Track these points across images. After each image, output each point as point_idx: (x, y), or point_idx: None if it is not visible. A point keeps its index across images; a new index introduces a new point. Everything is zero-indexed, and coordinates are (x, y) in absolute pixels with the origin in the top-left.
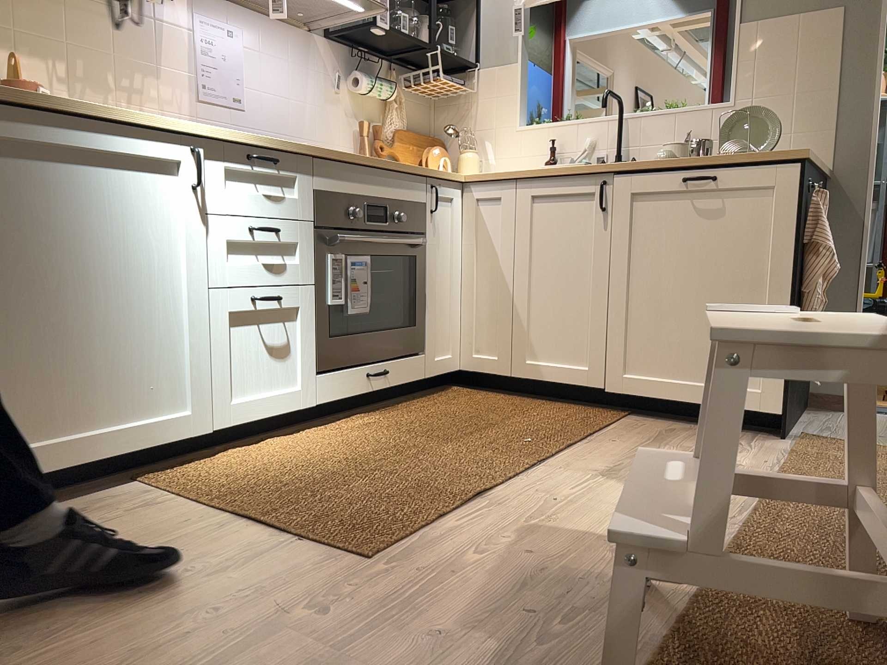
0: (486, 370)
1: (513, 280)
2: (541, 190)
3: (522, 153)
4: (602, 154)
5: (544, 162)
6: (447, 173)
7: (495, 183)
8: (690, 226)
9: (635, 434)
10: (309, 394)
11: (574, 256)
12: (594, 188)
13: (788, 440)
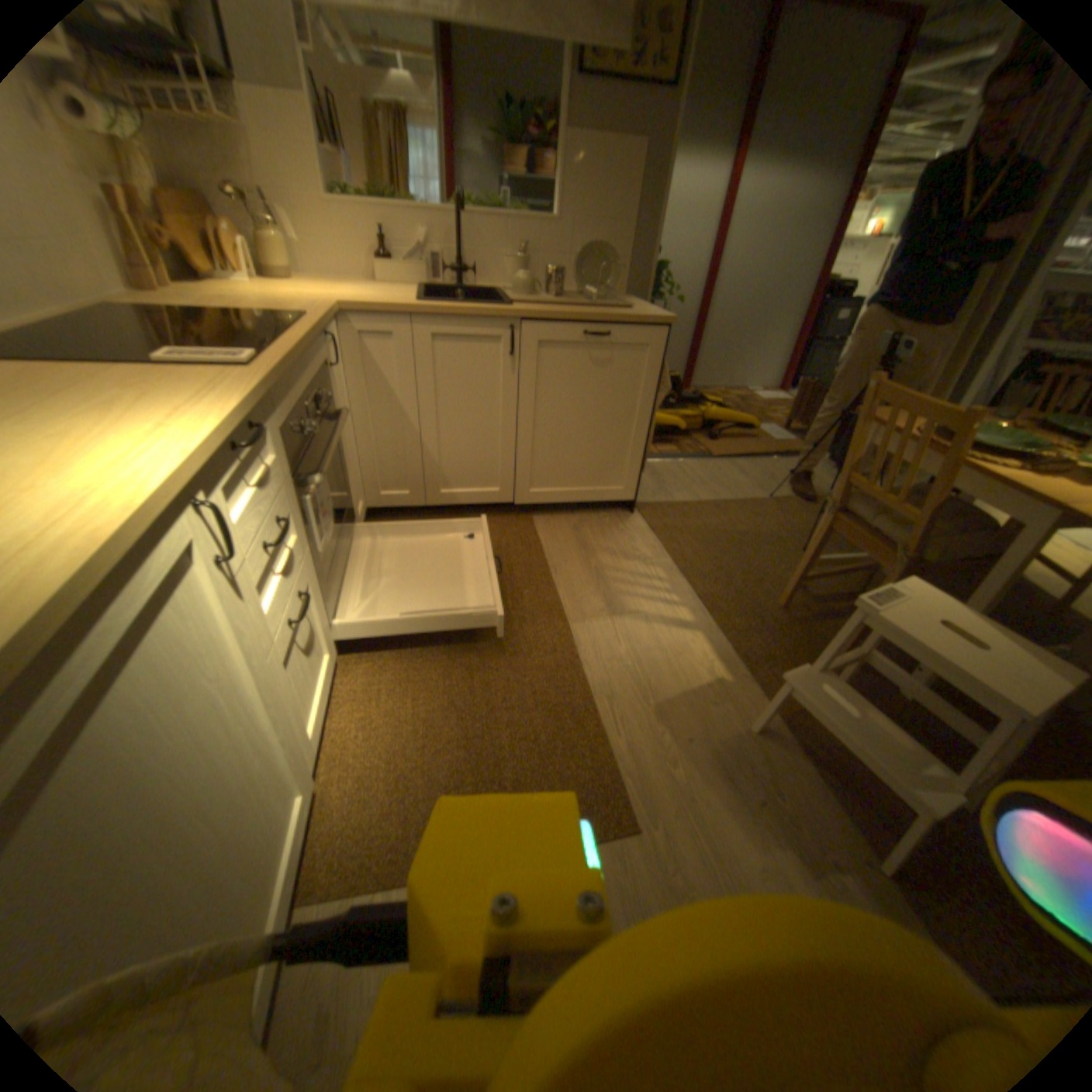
0: (395, 502)
1: (417, 419)
2: (441, 326)
3: (333, 228)
4: (435, 245)
5: (364, 244)
6: (315, 299)
7: (380, 312)
8: (585, 370)
9: (566, 544)
10: (331, 649)
11: (480, 394)
12: (500, 329)
13: (634, 512)
